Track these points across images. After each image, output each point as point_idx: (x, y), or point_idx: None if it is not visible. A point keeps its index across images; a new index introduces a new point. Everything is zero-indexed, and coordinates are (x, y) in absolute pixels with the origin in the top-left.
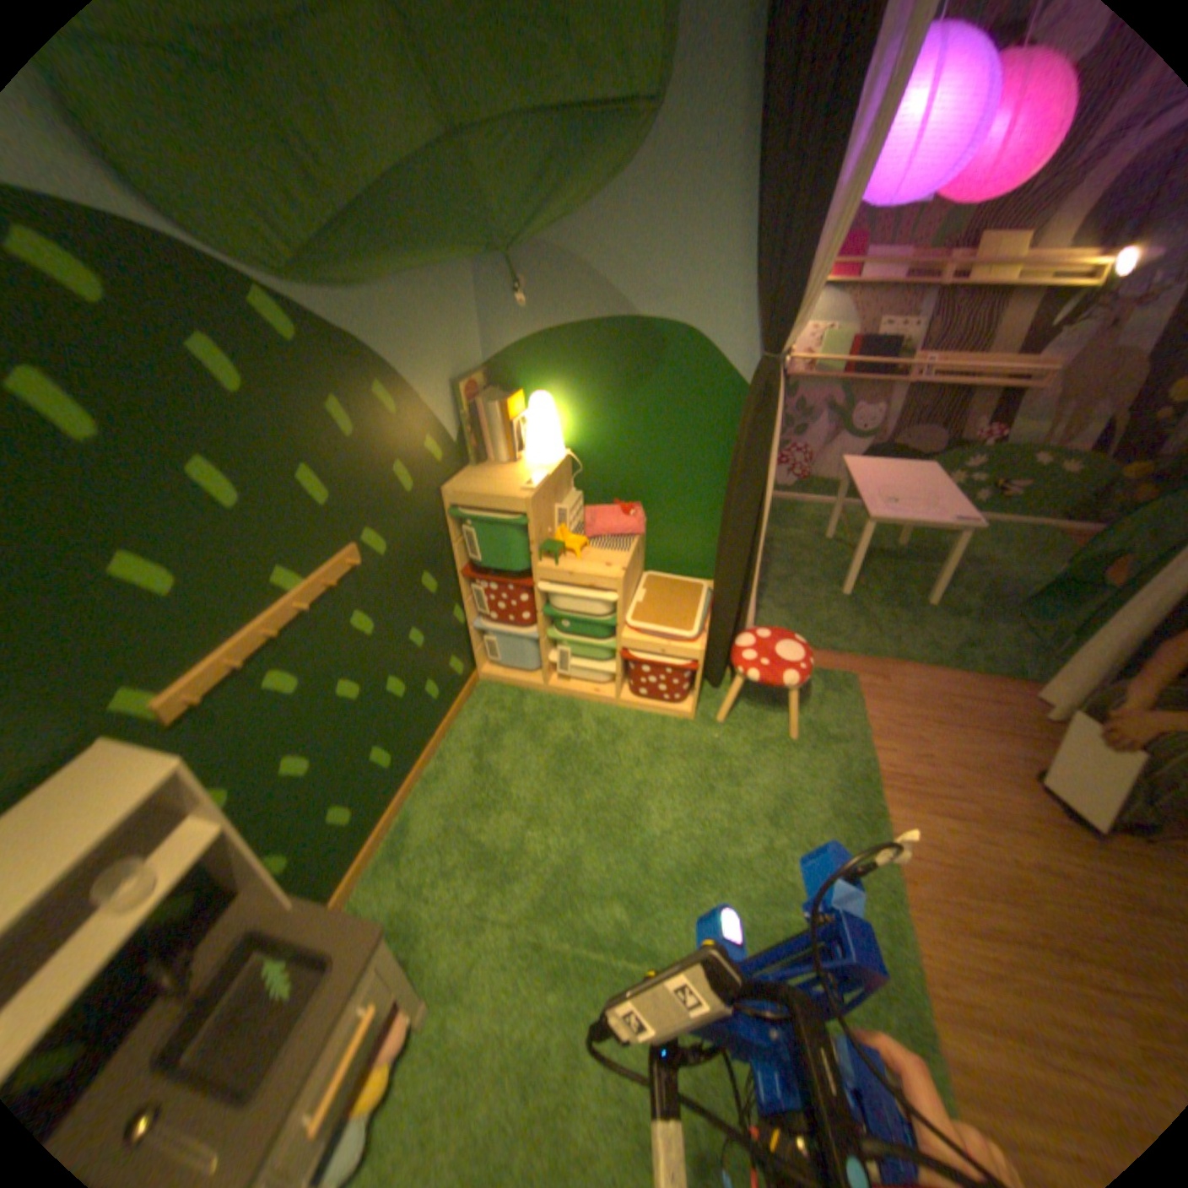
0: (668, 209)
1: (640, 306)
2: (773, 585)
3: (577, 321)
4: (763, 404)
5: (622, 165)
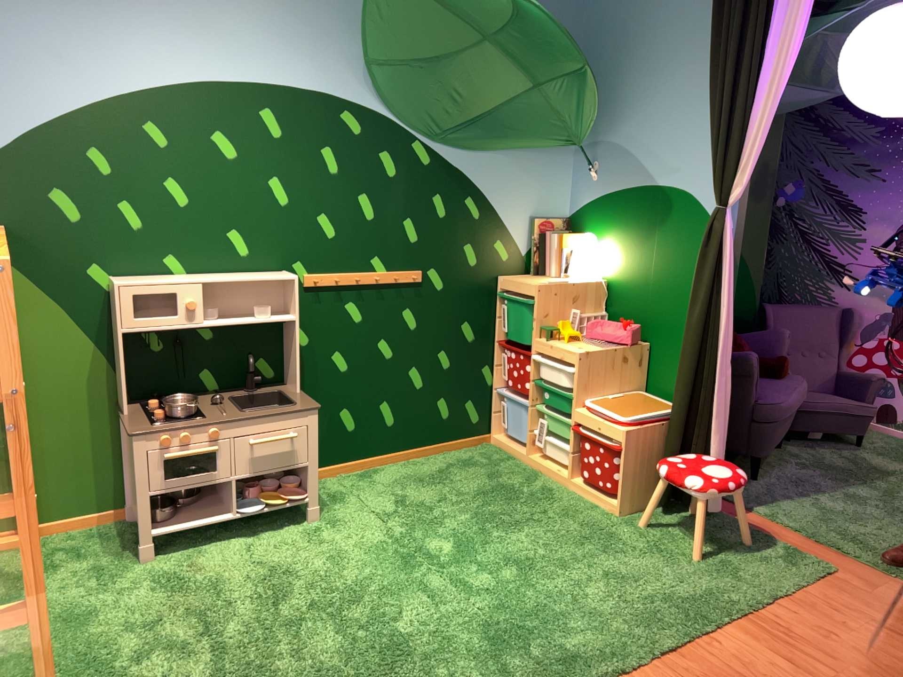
0: (671, 124)
1: (653, 181)
2: (827, 492)
3: (618, 191)
4: (703, 243)
5: (648, 103)
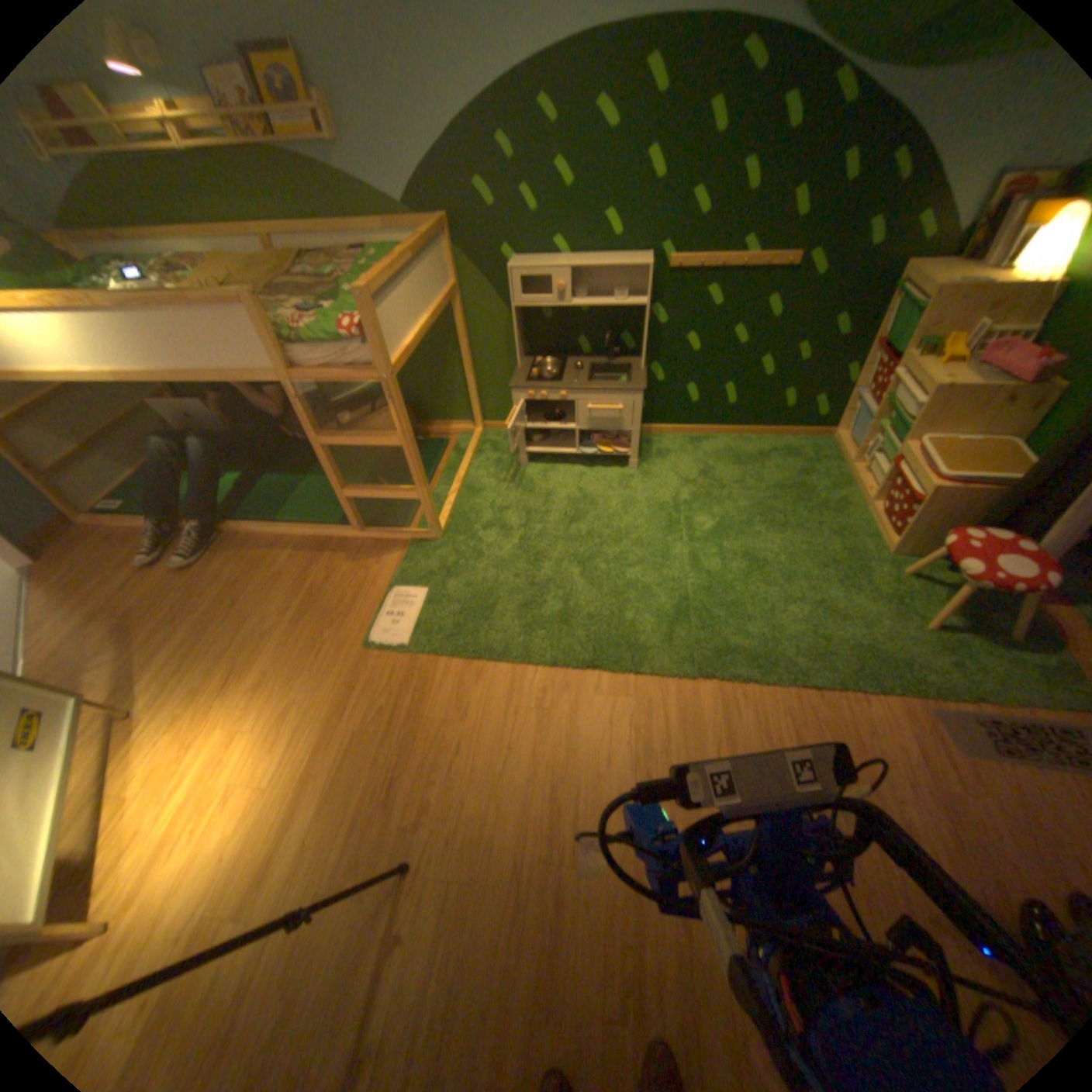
0: None
1: None
2: None
3: None
4: None
5: None
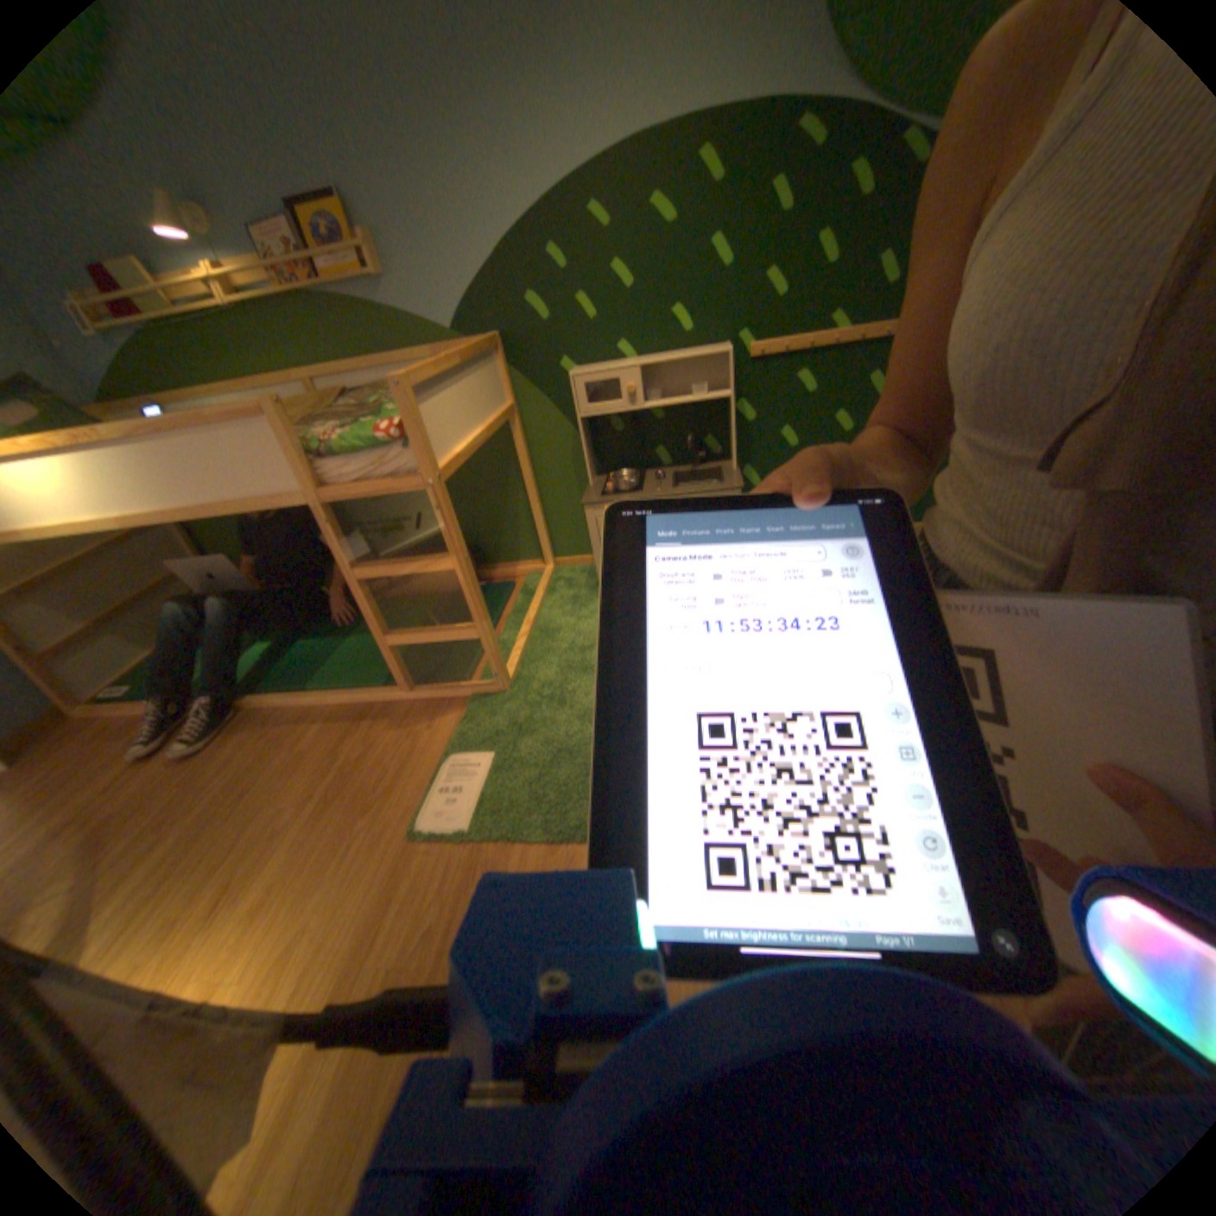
0: None
1: None
2: None
3: None
4: None
5: None
